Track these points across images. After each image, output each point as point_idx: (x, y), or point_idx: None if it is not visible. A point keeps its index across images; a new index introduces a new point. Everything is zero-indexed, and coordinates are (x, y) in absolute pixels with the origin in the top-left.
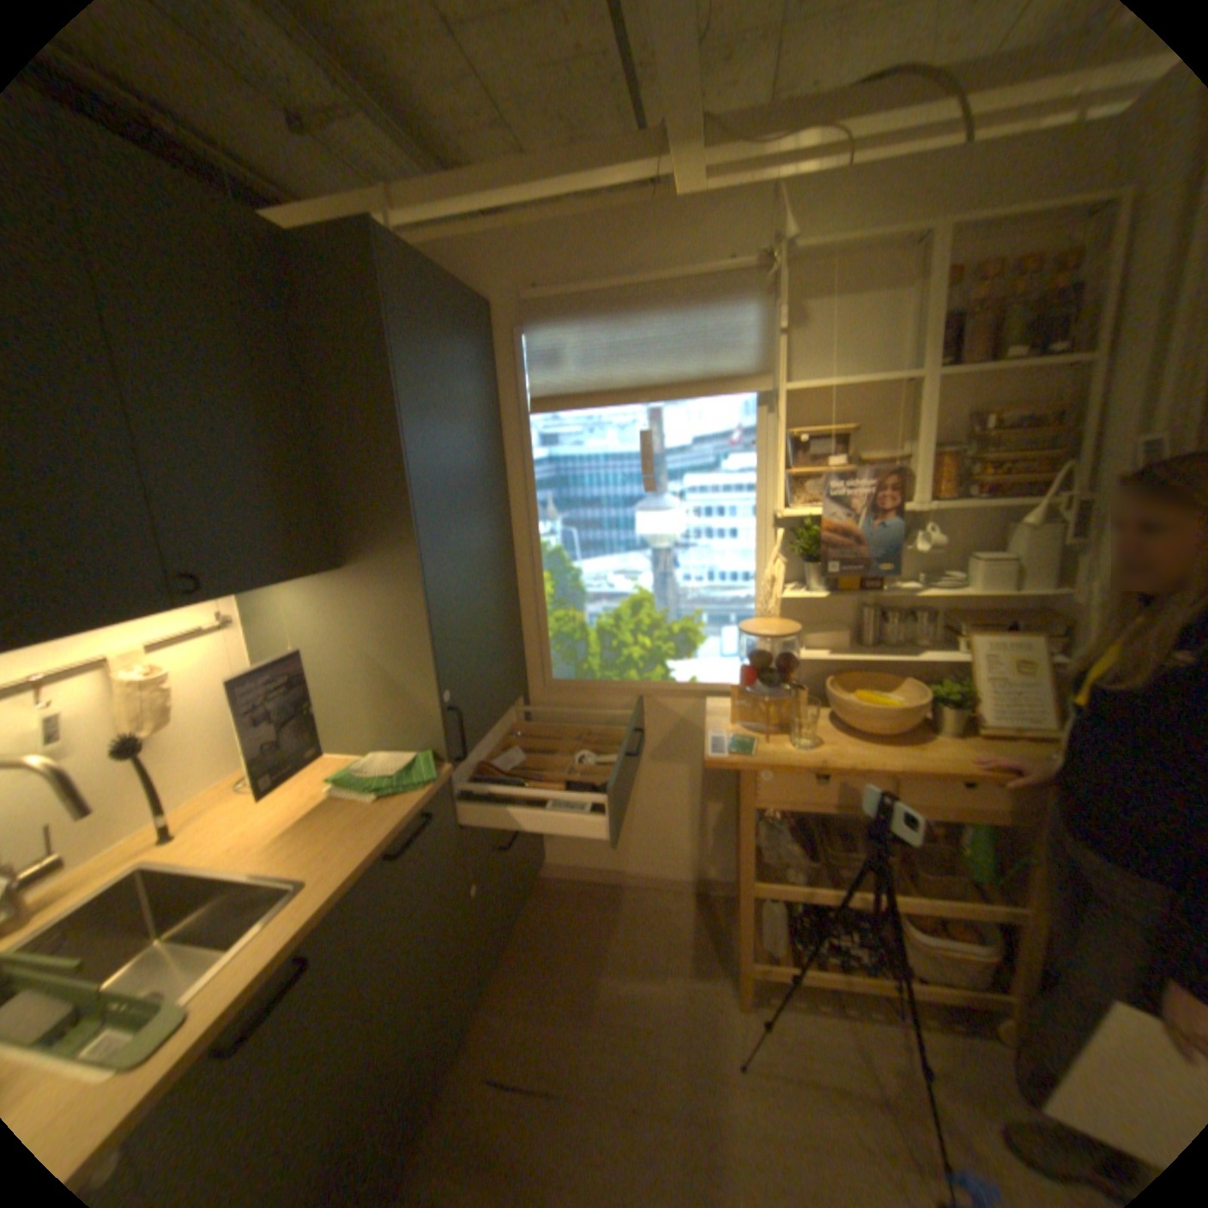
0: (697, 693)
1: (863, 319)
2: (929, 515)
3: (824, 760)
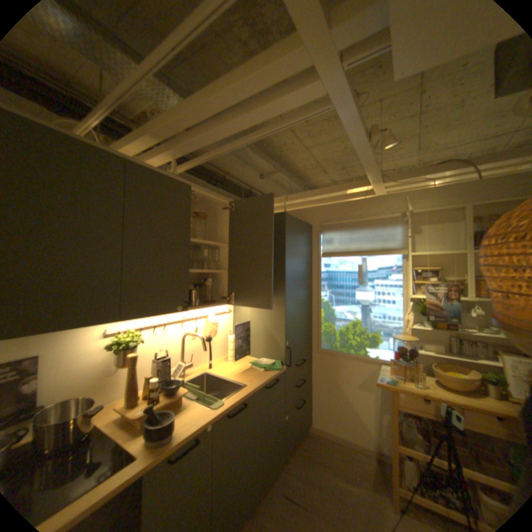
0: (379, 363)
1: (443, 231)
2: (480, 303)
3: (427, 394)
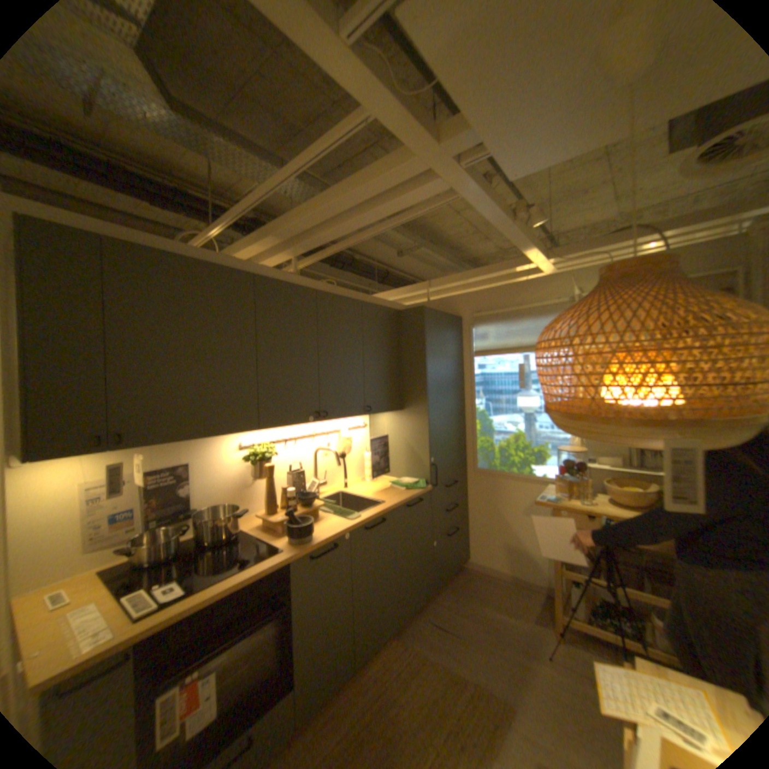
0: (547, 483)
1: None
2: None
3: (593, 510)
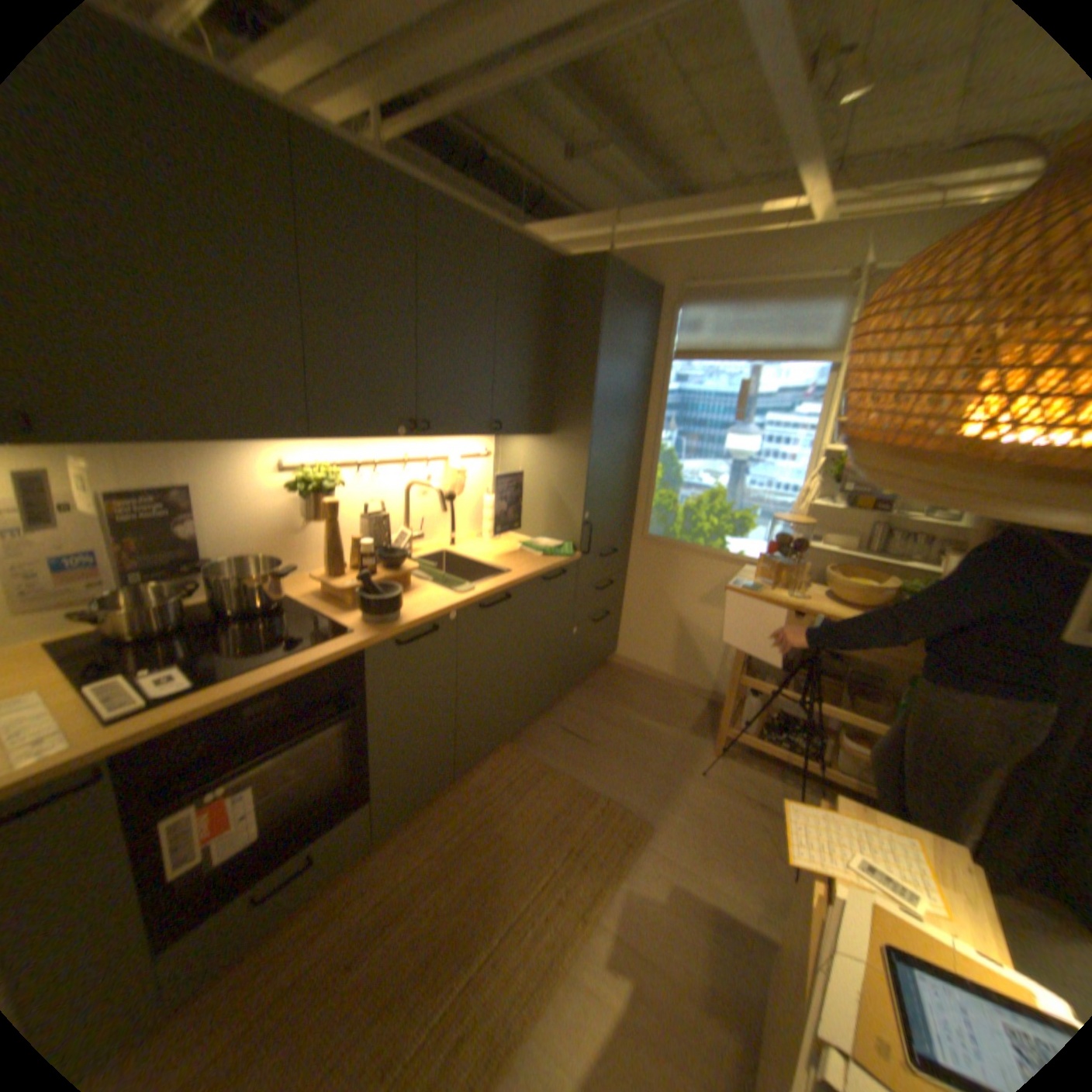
0: (742, 562)
1: None
2: None
3: (803, 605)
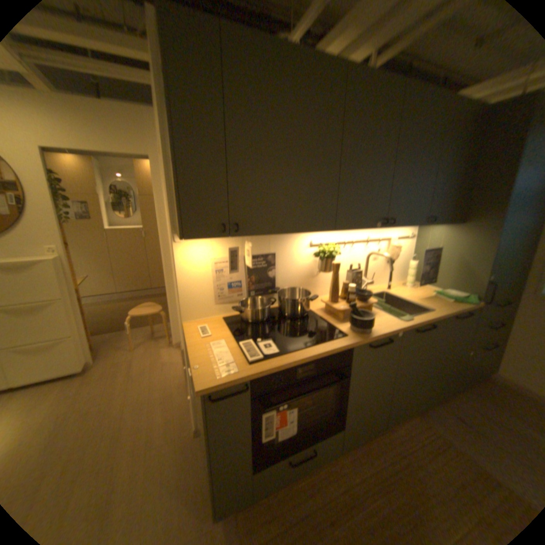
0: None
1: None
2: None
3: None
